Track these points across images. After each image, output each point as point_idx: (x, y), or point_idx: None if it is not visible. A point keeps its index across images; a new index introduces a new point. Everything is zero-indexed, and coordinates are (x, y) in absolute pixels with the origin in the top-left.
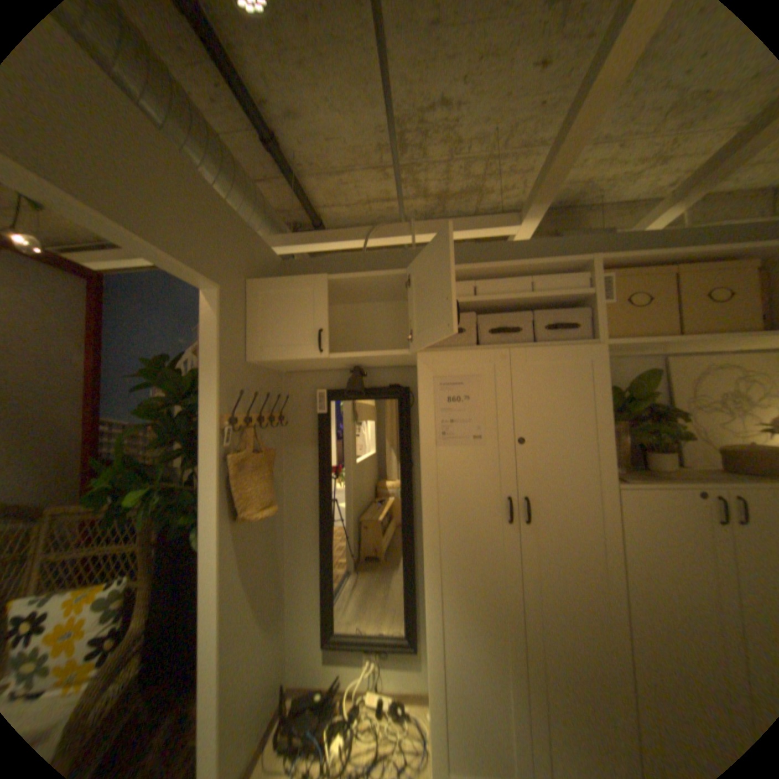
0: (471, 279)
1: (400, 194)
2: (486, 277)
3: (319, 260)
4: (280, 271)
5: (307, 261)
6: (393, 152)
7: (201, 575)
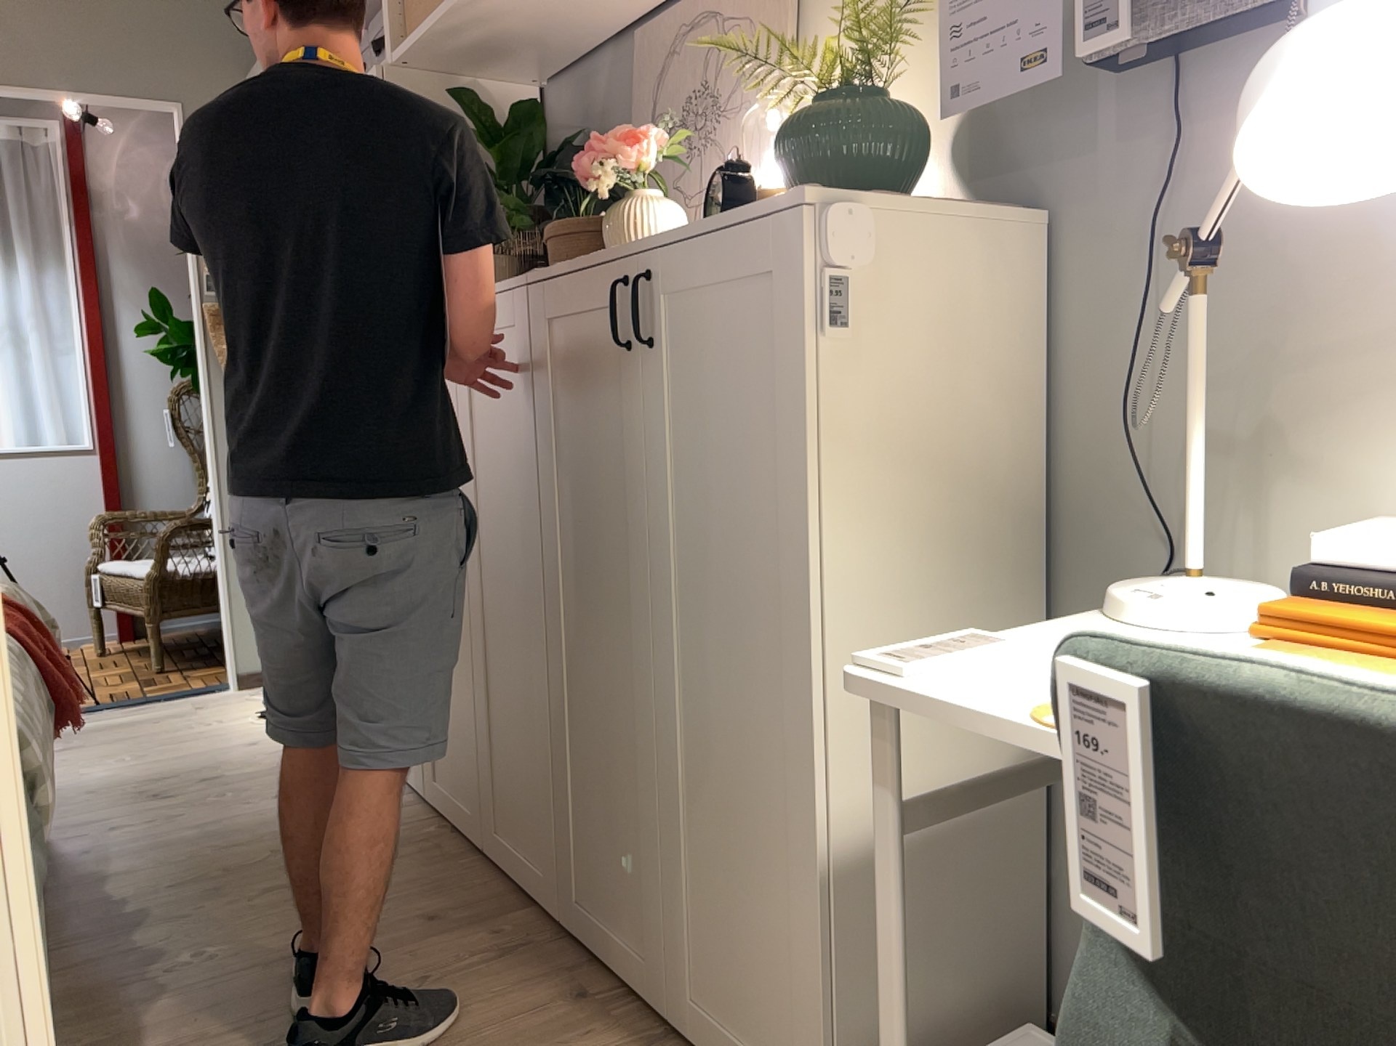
0: None
1: None
2: None
3: None
4: None
5: None
6: None
7: (204, 433)
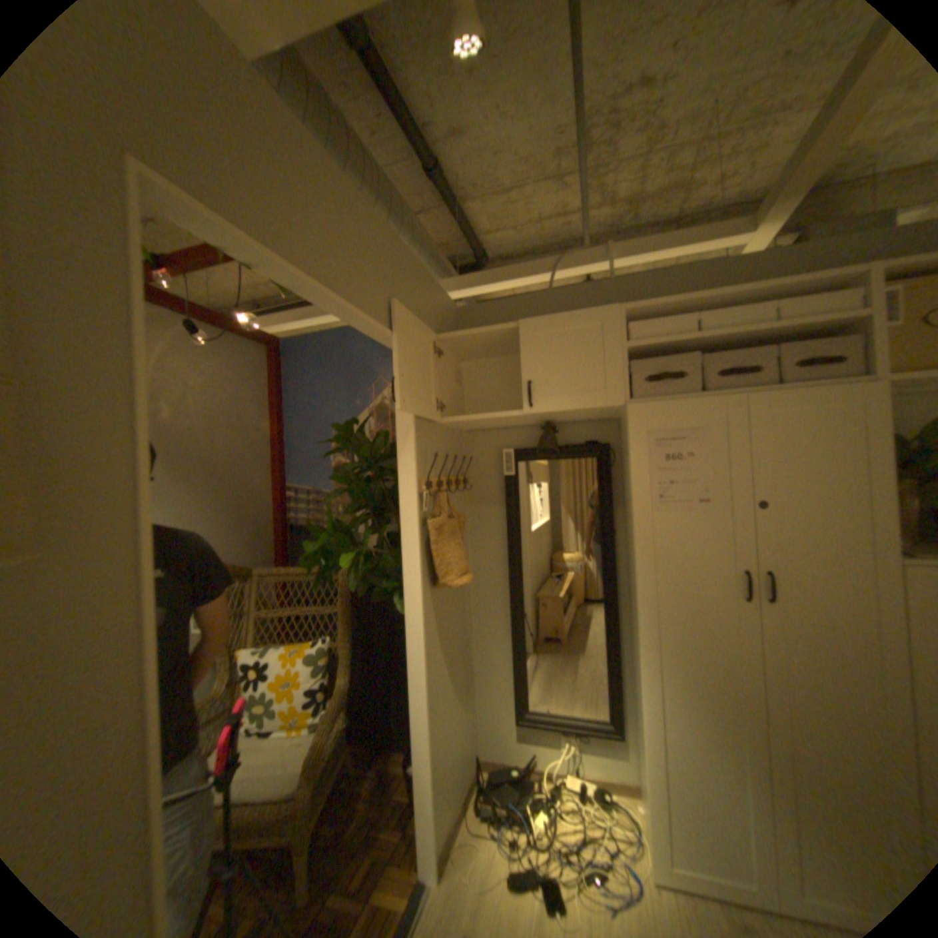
0: (692, 311)
1: (585, 209)
2: (712, 307)
3: (498, 303)
4: (456, 320)
5: (485, 306)
6: (581, 161)
7: (408, 638)
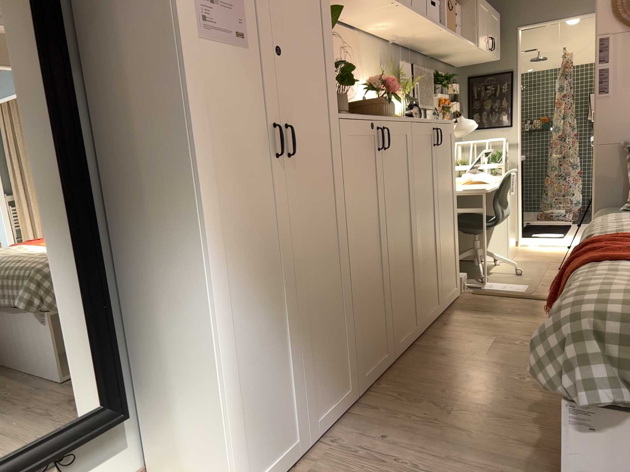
0: None
1: None
2: None
3: None
4: None
5: None
6: None
7: None
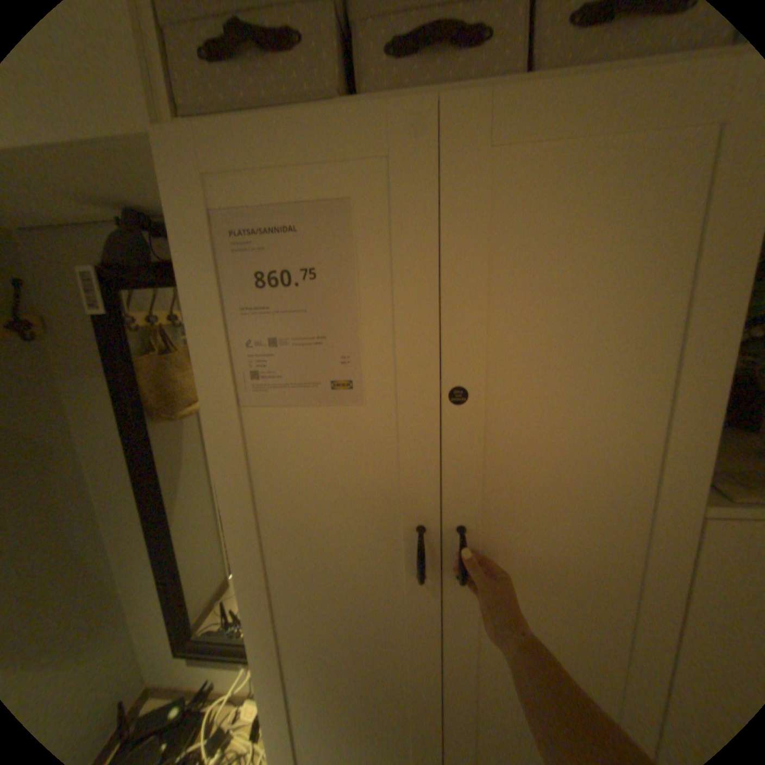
0: None
1: None
2: None
3: None
4: None
5: None
6: None
7: None
